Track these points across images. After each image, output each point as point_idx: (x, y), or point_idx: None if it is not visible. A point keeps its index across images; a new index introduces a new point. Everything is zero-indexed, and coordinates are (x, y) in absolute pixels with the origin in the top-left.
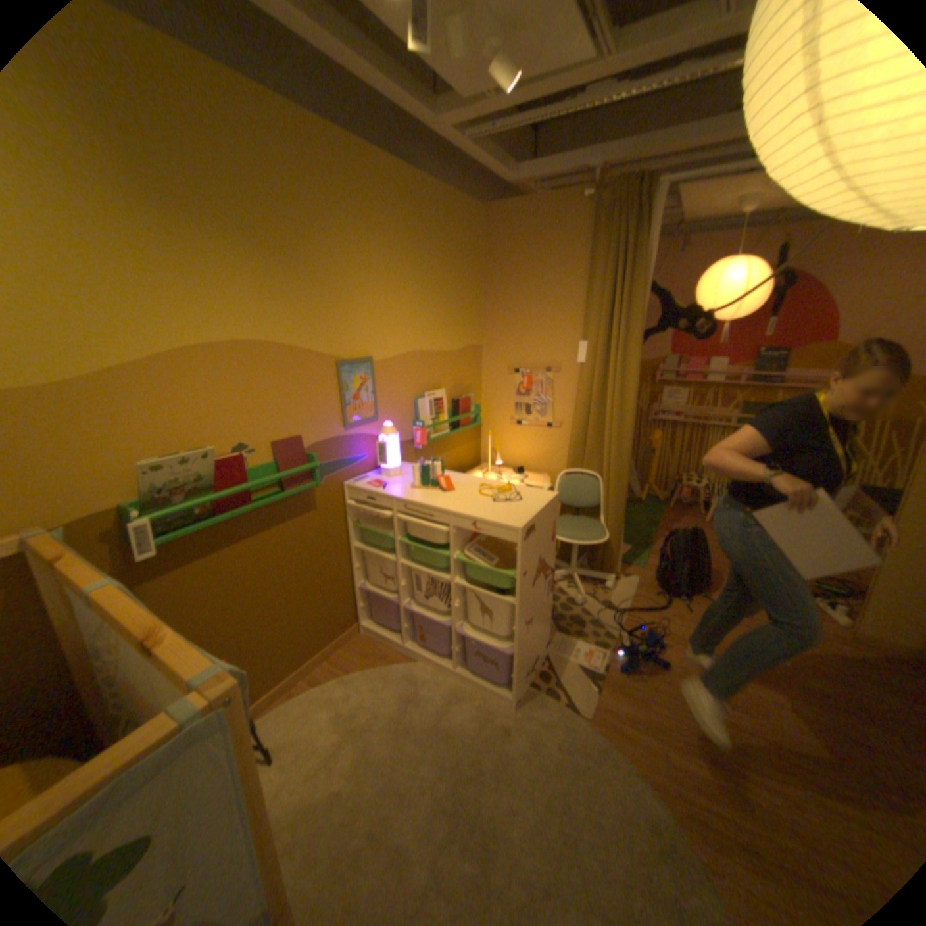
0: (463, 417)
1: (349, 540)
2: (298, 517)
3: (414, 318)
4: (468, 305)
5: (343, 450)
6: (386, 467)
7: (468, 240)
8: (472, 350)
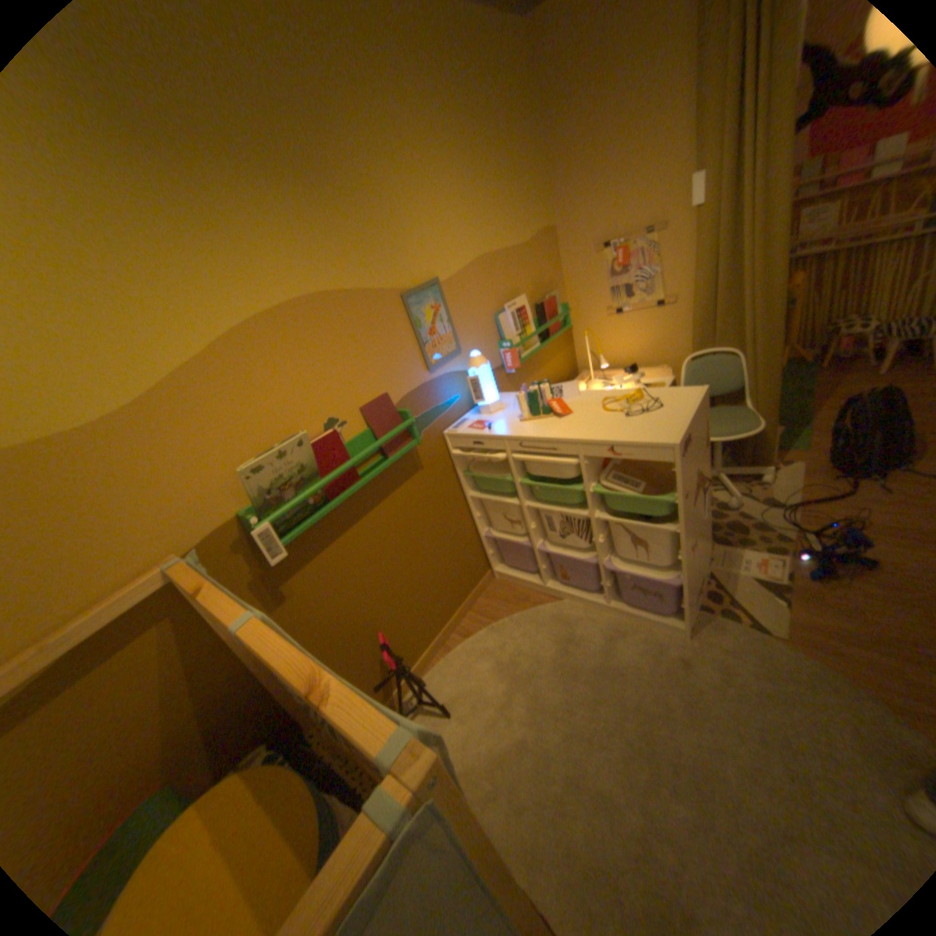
0: (551, 323)
1: (462, 491)
2: (407, 481)
3: (471, 212)
4: (529, 175)
5: (433, 397)
6: (483, 404)
7: (513, 81)
8: (545, 235)
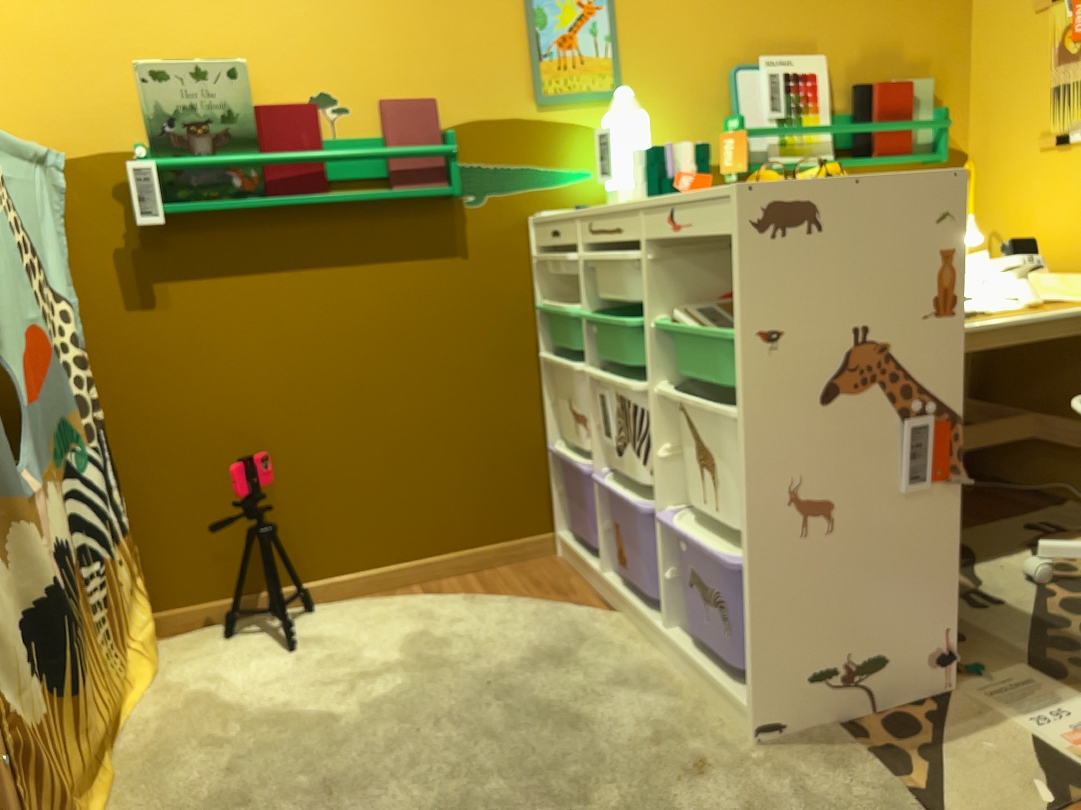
0: (876, 125)
1: (539, 342)
2: (426, 257)
3: None
4: None
5: (532, 148)
6: (614, 187)
7: None
8: None
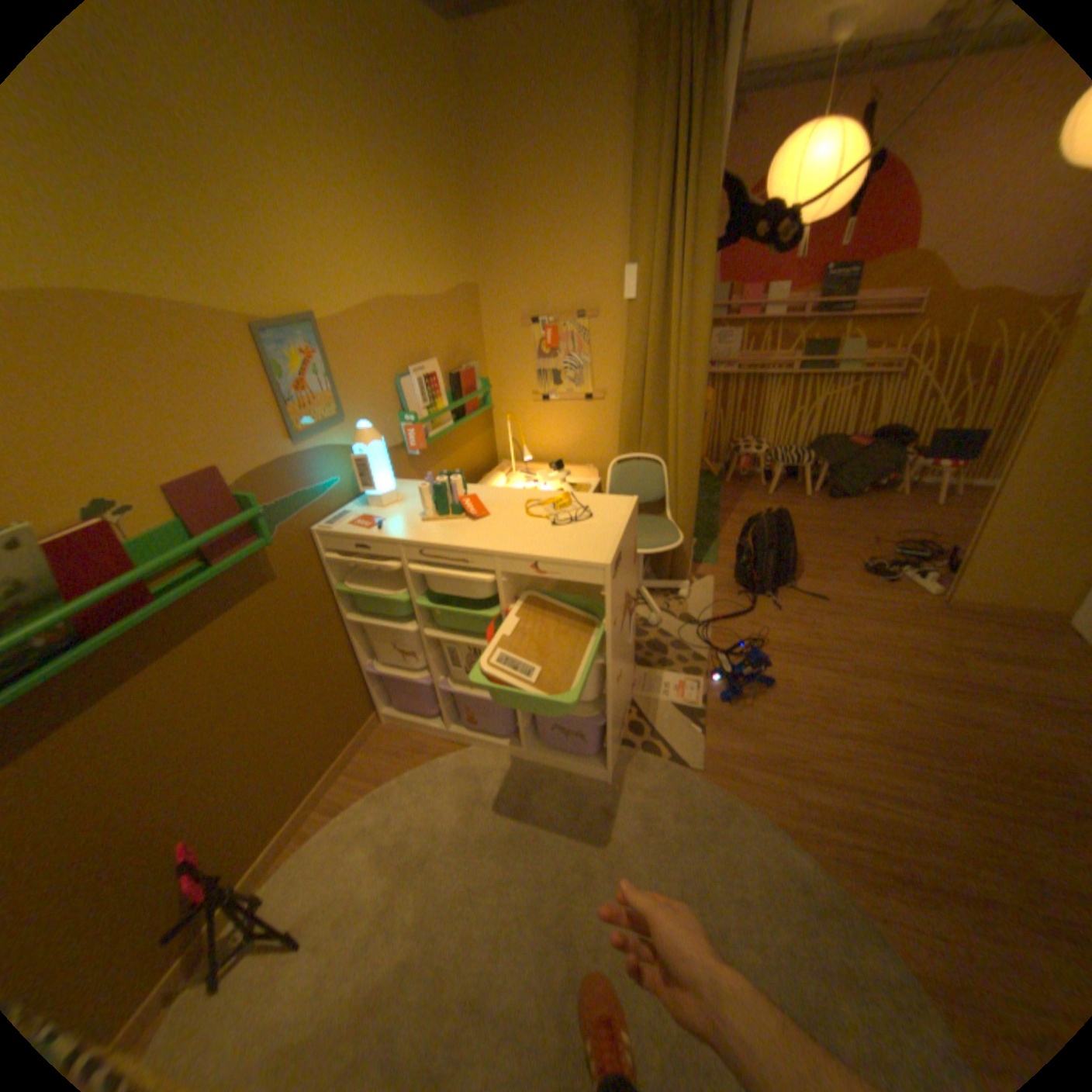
0: (469, 400)
1: (338, 609)
2: (247, 598)
3: (369, 239)
4: (449, 217)
5: (298, 477)
6: (373, 493)
7: (433, 96)
8: (465, 293)
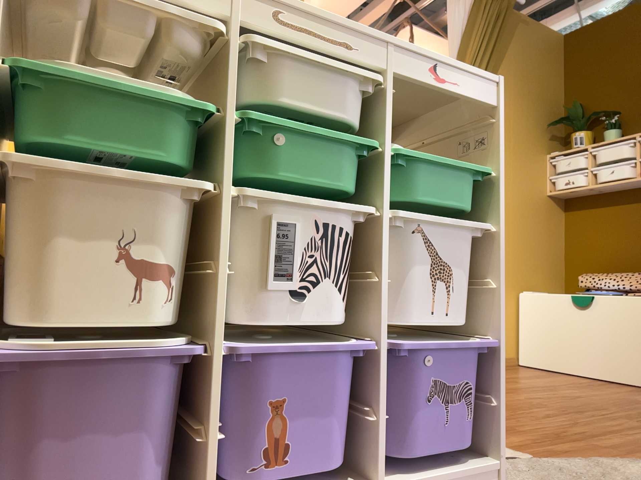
0: None
1: None
2: None
3: None
4: None
5: None
6: None
7: None
8: None
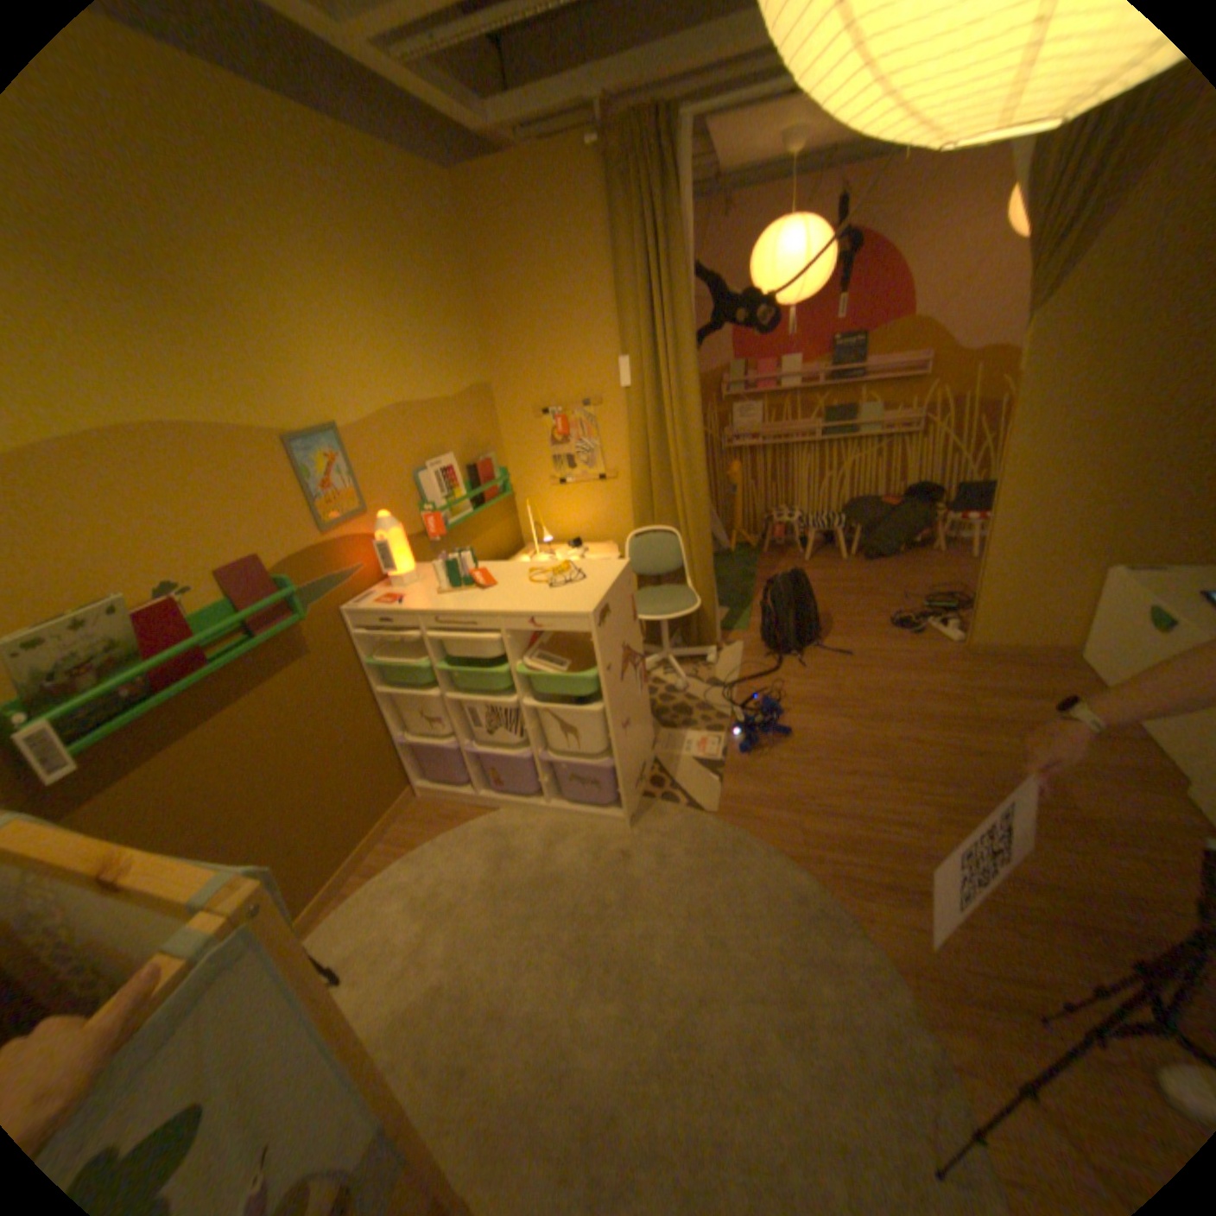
0: (486, 488)
1: (368, 683)
2: (285, 669)
3: (382, 356)
4: (458, 327)
5: (327, 563)
6: (395, 575)
7: (436, 229)
8: (478, 392)
